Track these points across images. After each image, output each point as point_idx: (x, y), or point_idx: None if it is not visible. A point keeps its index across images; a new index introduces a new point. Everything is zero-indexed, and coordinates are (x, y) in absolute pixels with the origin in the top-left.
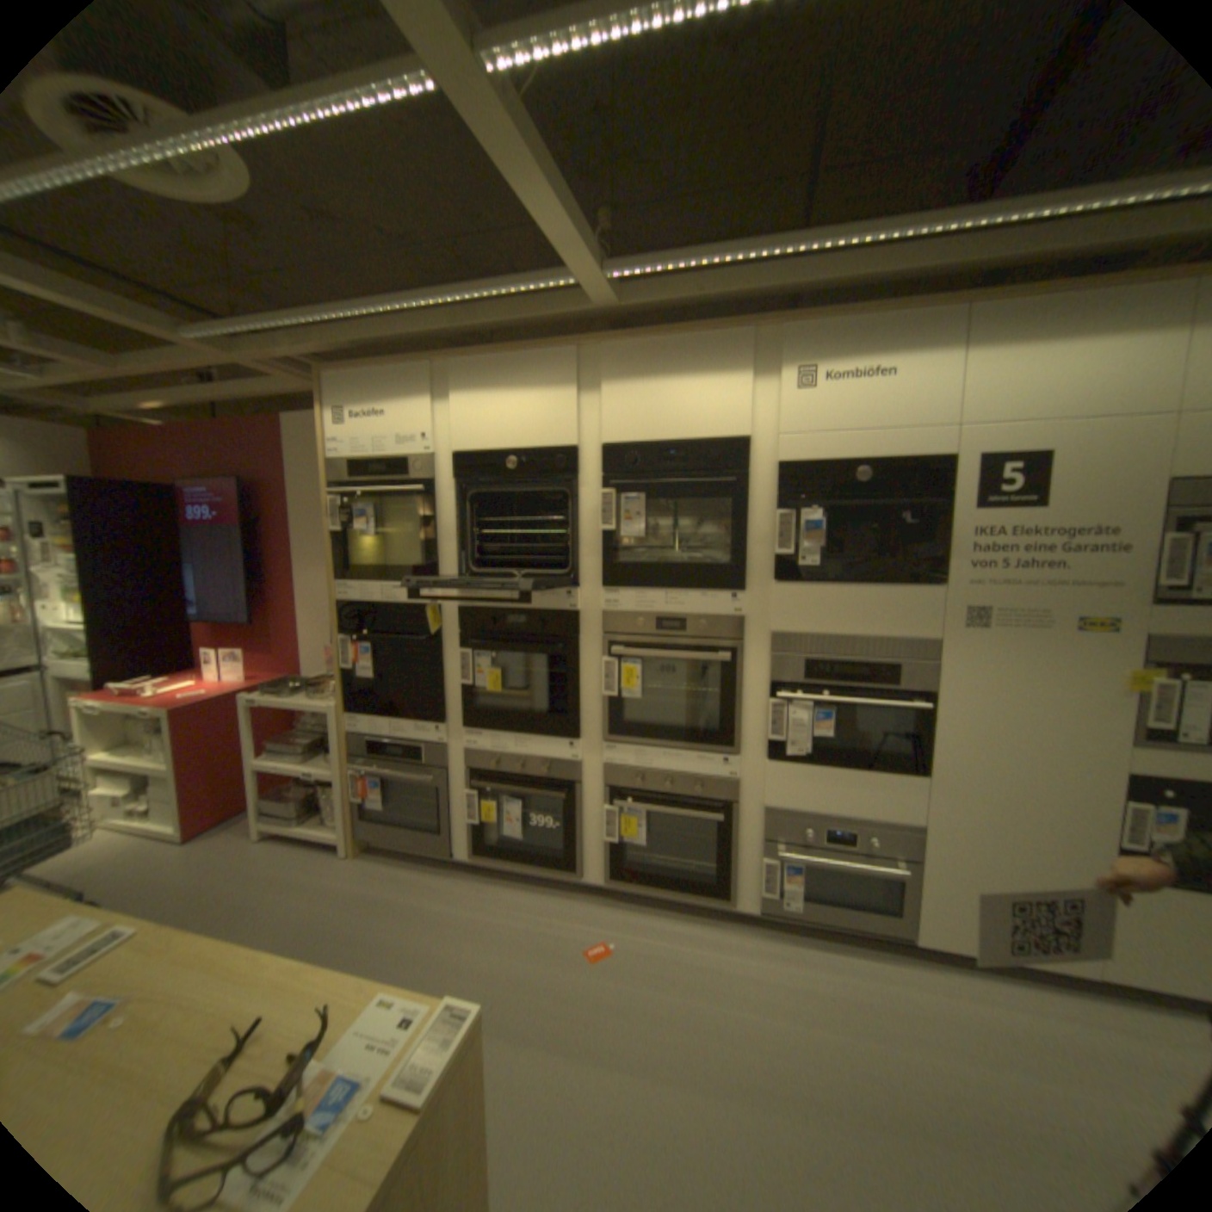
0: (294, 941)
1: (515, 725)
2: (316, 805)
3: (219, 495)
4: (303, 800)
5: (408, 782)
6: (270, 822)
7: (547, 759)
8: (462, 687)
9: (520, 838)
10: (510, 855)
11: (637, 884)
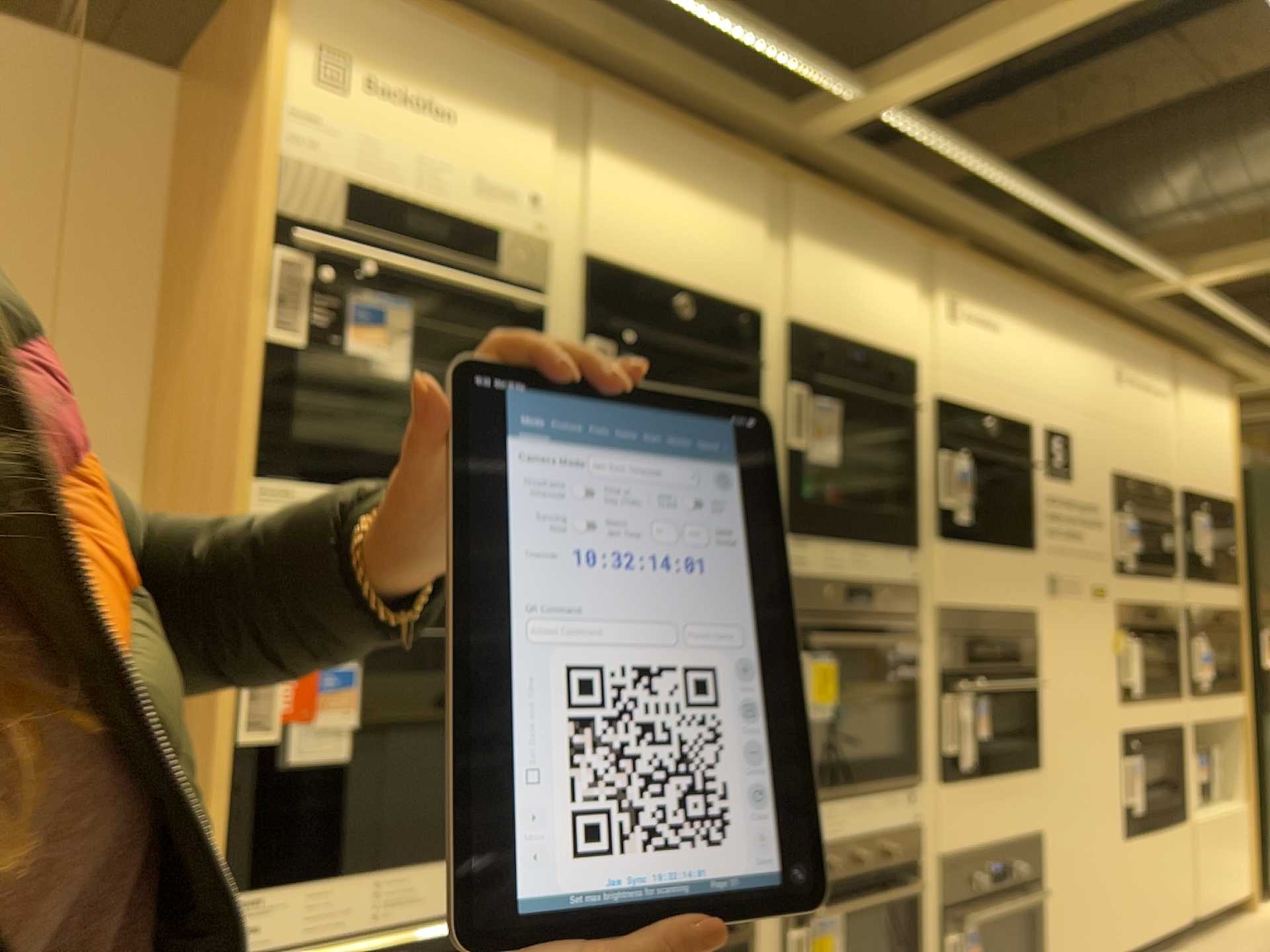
0: None
1: None
2: None
3: None
4: None
5: None
6: None
7: None
8: None
9: None
10: None
11: None
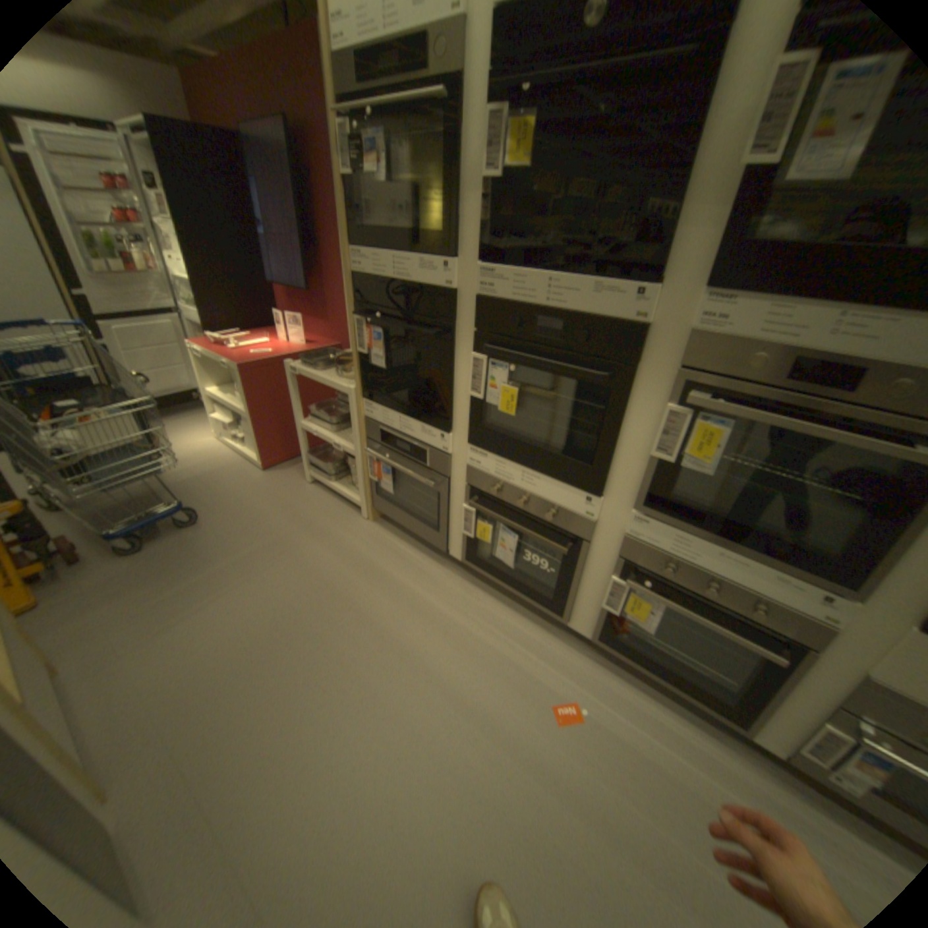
0: (313, 586)
1: (525, 455)
2: (346, 470)
3: (272, 140)
4: (343, 458)
5: (415, 477)
6: (319, 469)
7: (556, 503)
8: (472, 398)
9: (513, 565)
10: (500, 572)
11: (631, 657)
